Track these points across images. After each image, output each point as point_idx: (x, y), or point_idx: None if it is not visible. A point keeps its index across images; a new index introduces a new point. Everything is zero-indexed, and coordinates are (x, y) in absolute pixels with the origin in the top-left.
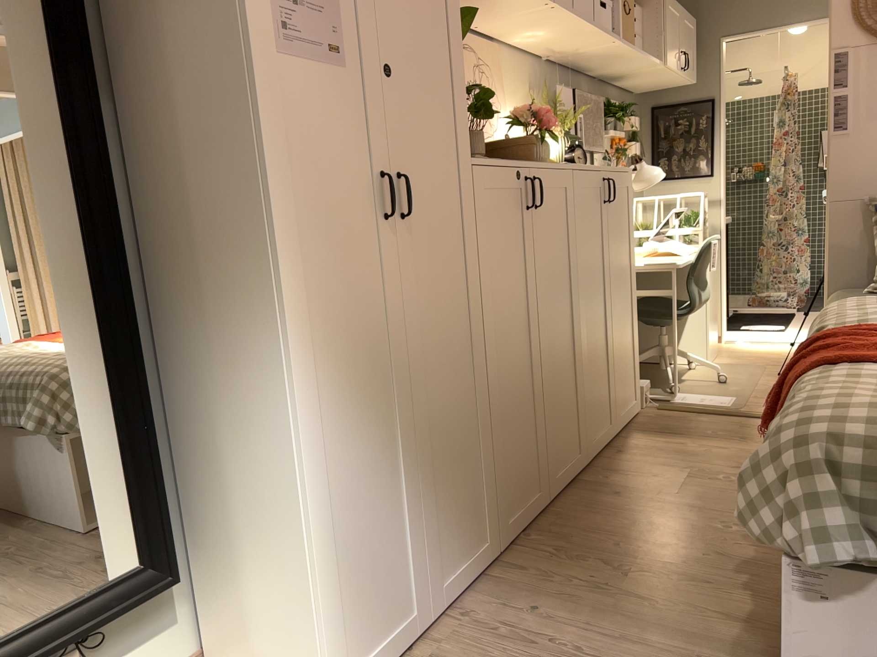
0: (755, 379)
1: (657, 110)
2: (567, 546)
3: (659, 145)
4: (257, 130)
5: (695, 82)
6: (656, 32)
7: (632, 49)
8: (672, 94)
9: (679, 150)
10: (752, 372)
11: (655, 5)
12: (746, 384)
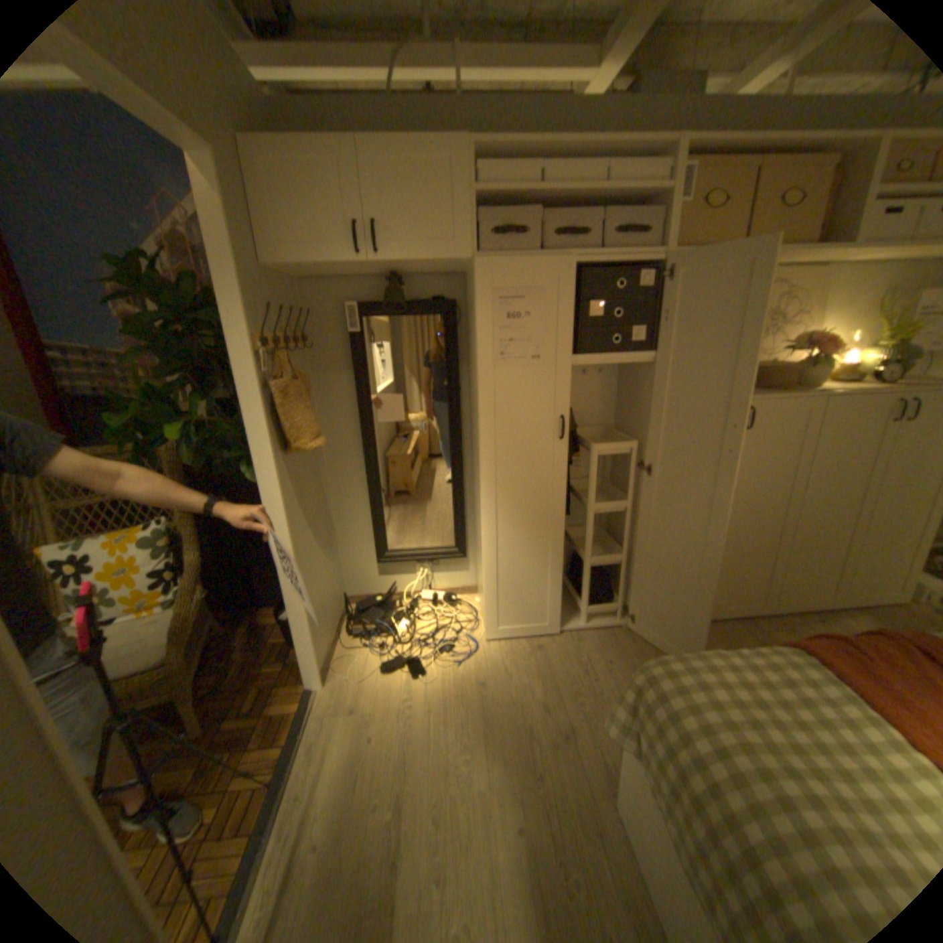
0: None
1: None
2: (679, 648)
3: None
4: (480, 406)
5: None
6: None
7: None
8: None
9: None
10: None
11: None
12: None
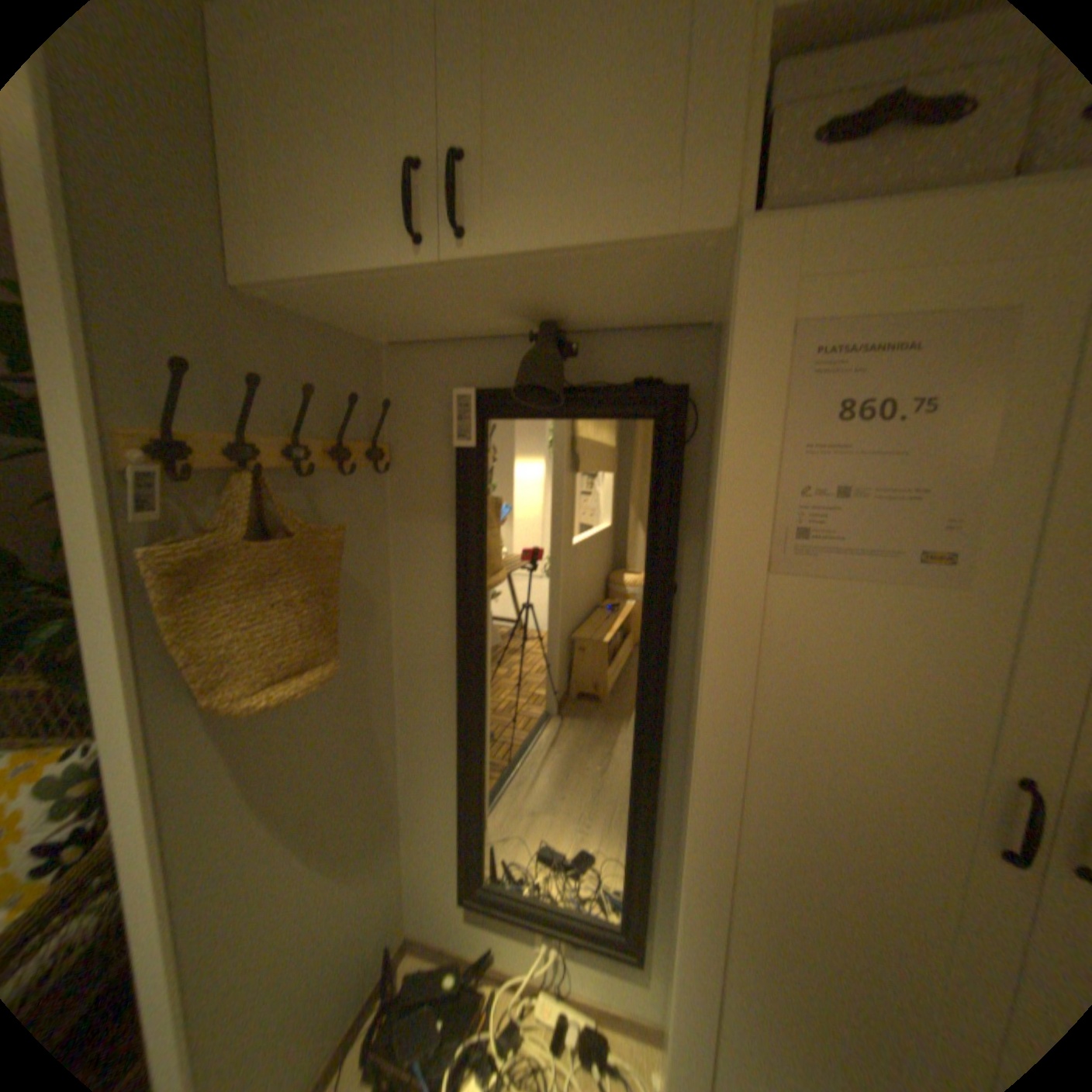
0: None
1: None
2: None
3: None
4: (707, 679)
5: None
6: None
7: None
8: None
9: None
10: None
11: None
12: None
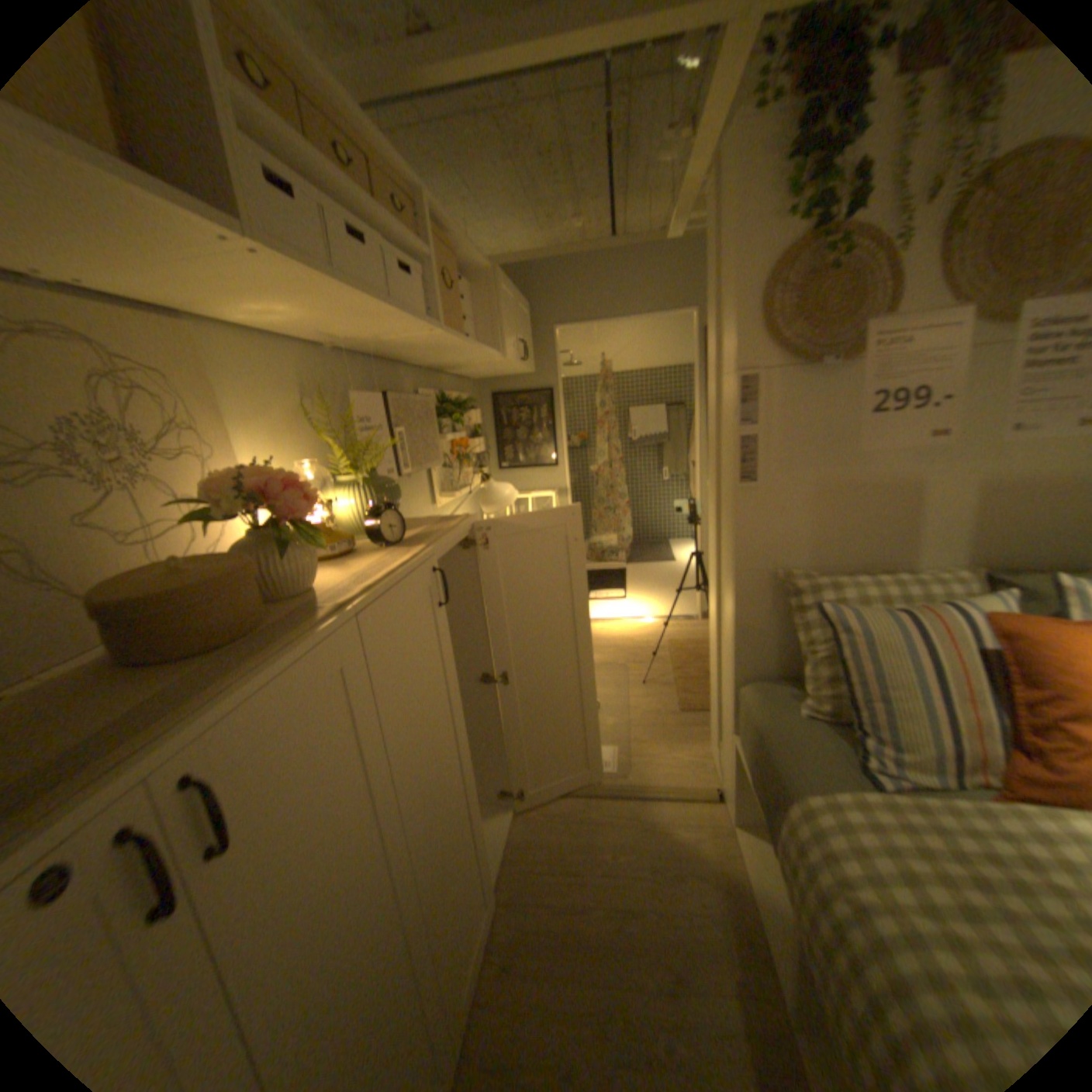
0: (623, 694)
1: (498, 394)
2: None
3: (502, 431)
4: None
5: (533, 367)
6: (491, 313)
7: (461, 337)
8: (512, 379)
9: (522, 437)
10: (616, 679)
11: (487, 277)
12: (617, 709)
